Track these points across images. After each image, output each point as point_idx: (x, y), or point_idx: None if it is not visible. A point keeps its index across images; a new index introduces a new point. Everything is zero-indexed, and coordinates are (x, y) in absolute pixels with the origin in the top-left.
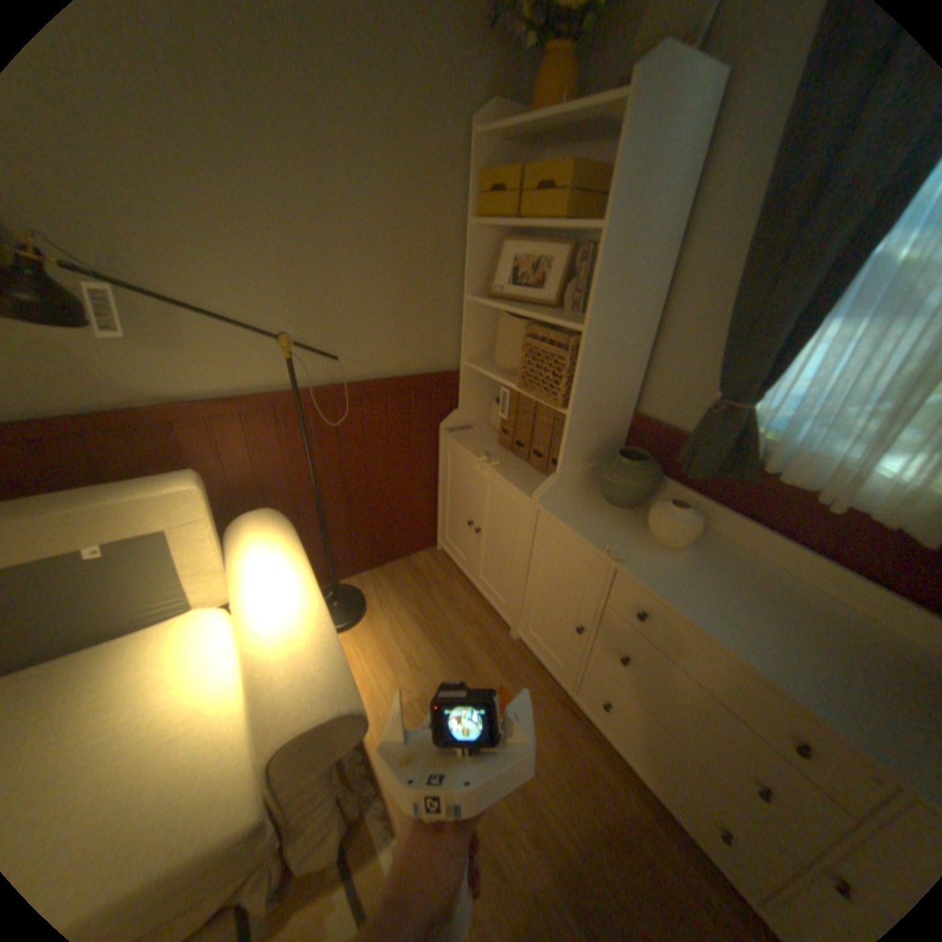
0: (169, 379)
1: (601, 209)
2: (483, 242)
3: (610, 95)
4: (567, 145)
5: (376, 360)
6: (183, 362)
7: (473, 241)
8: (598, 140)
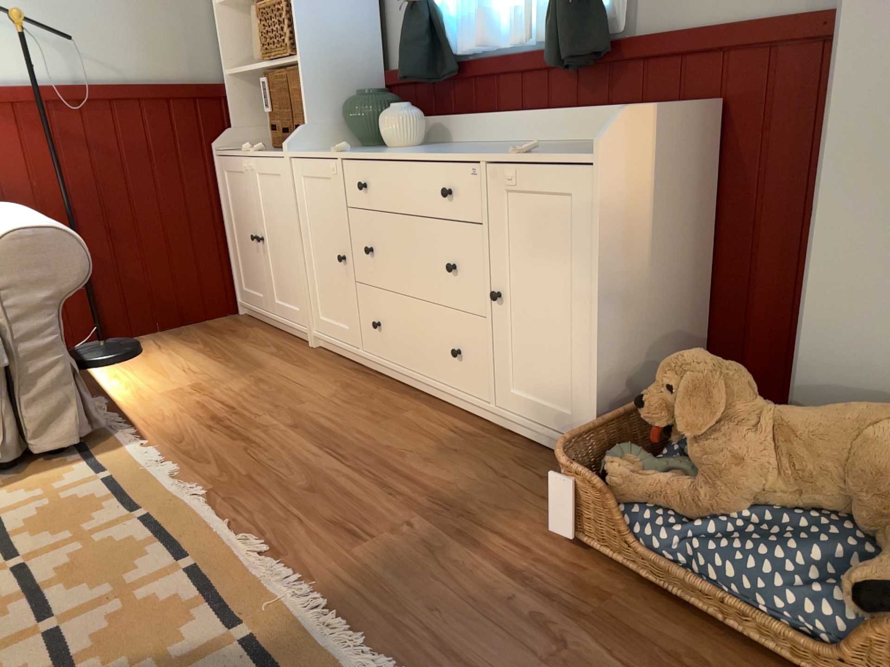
0: None
1: None
2: None
3: None
4: None
5: (124, 69)
6: None
7: None
8: None
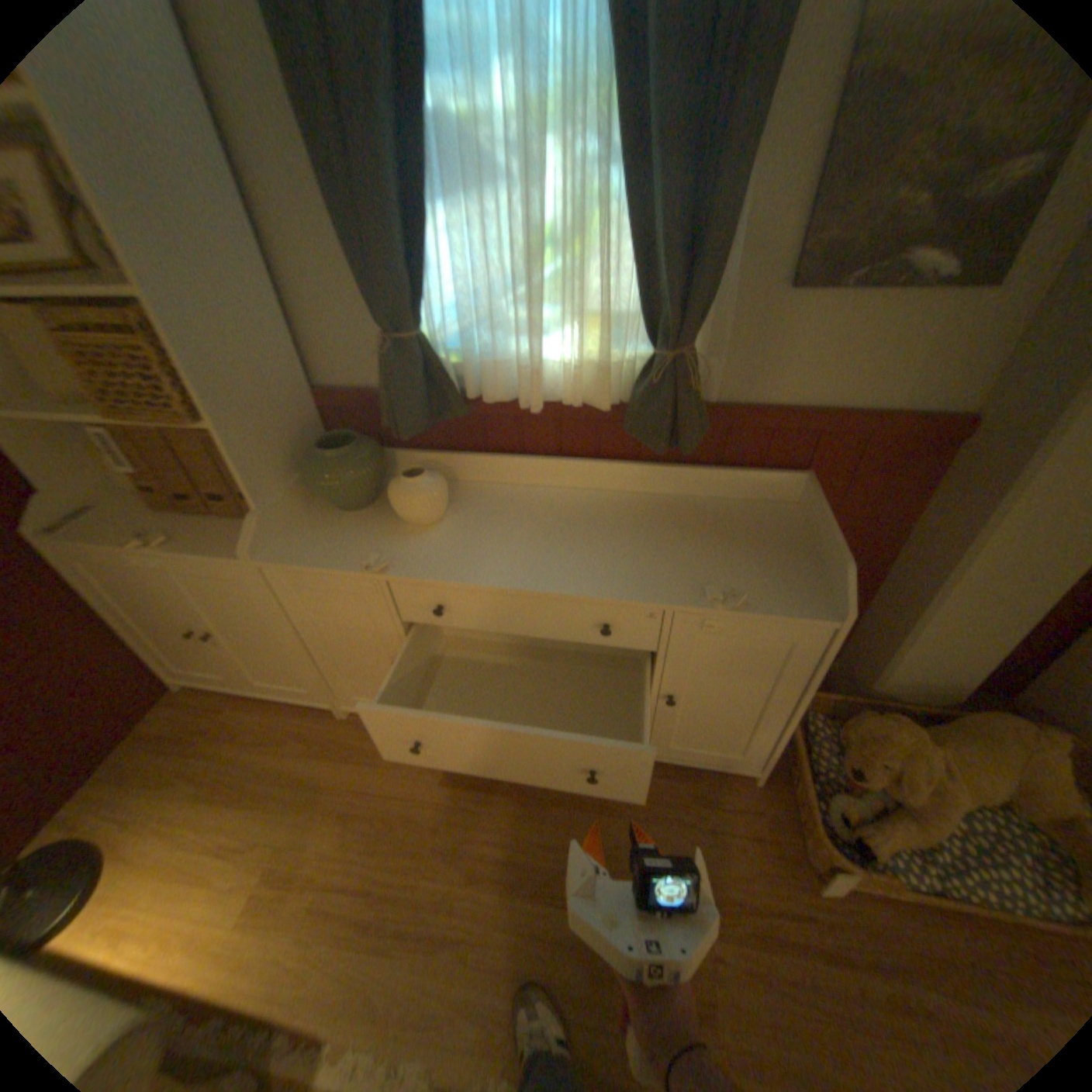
0: None
1: None
2: None
3: None
4: None
5: None
6: None
7: None
8: None
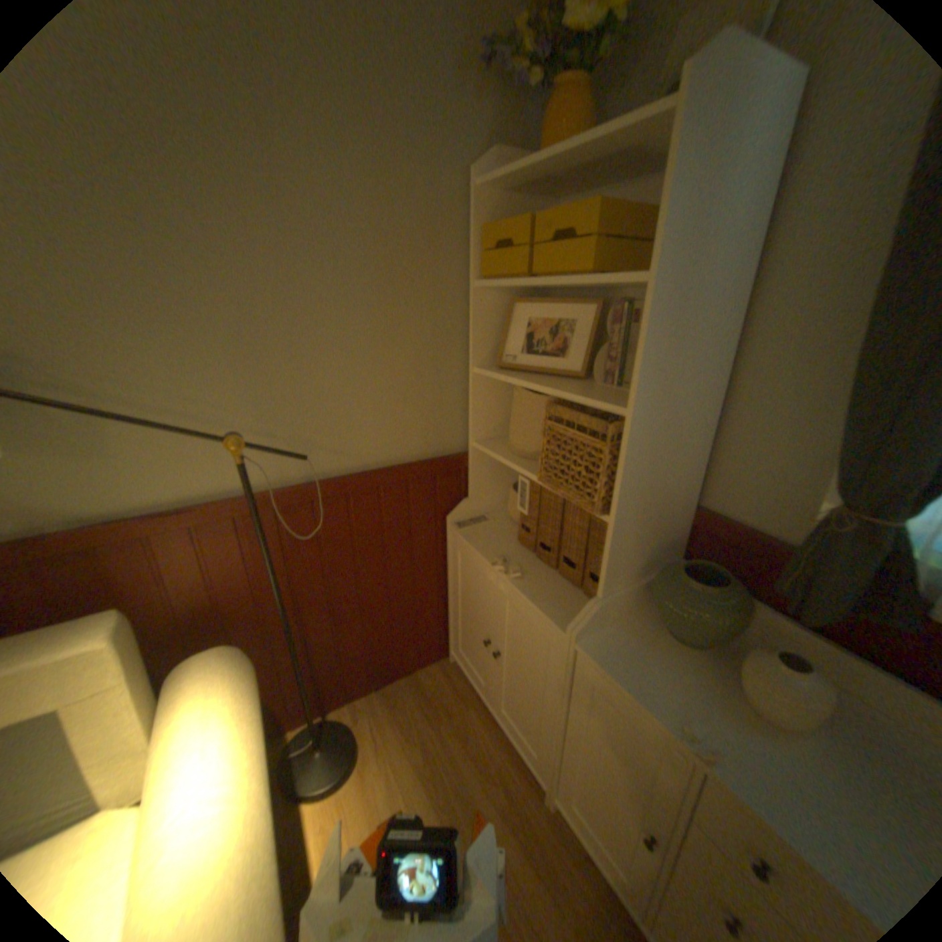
0: (93, 494)
1: (639, 257)
2: (490, 305)
3: (648, 110)
4: (585, 190)
5: (365, 449)
6: (112, 473)
7: (478, 305)
8: (625, 180)
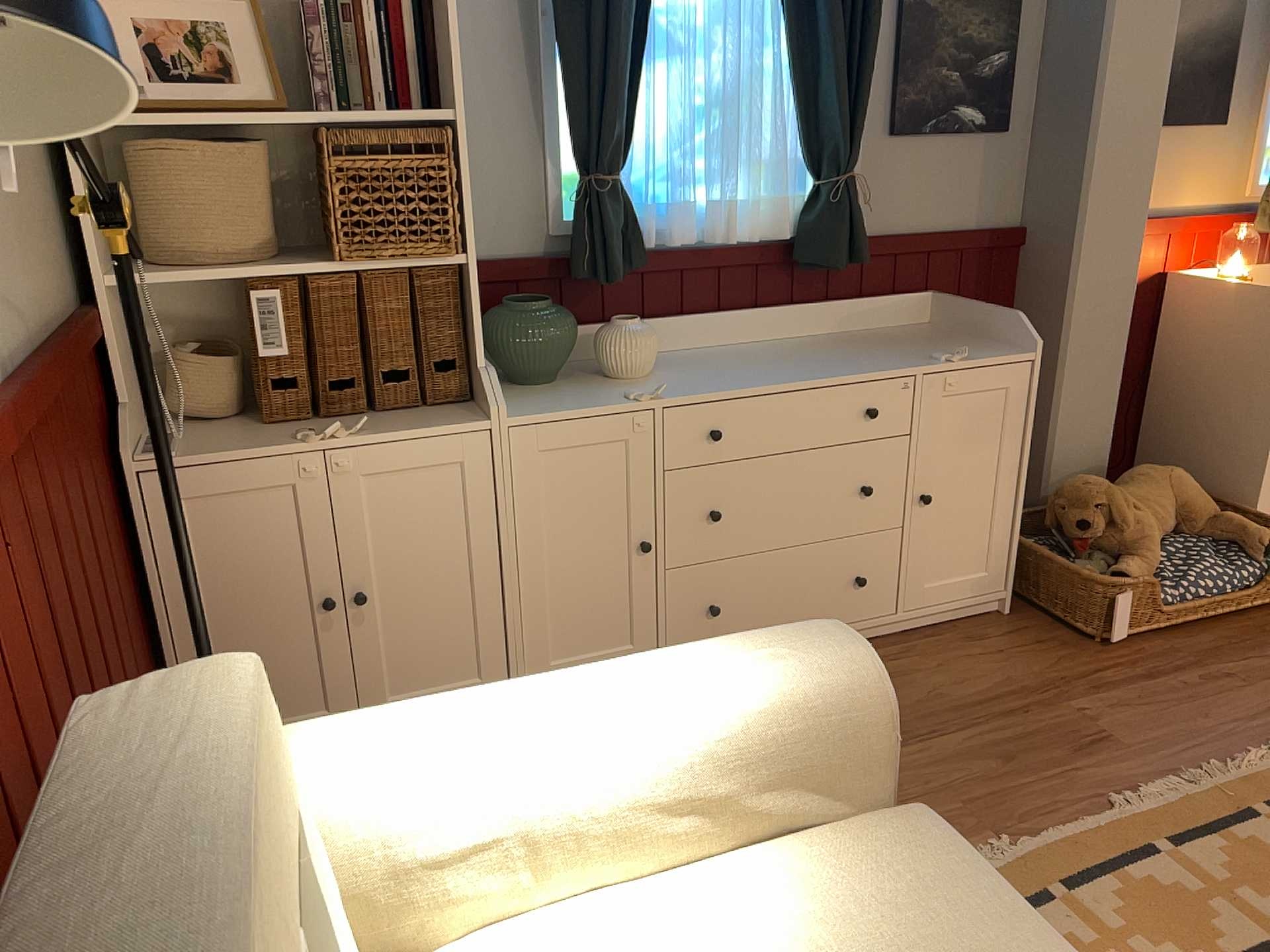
0: None
1: None
2: None
3: None
4: None
5: (16, 300)
6: None
7: None
8: None
